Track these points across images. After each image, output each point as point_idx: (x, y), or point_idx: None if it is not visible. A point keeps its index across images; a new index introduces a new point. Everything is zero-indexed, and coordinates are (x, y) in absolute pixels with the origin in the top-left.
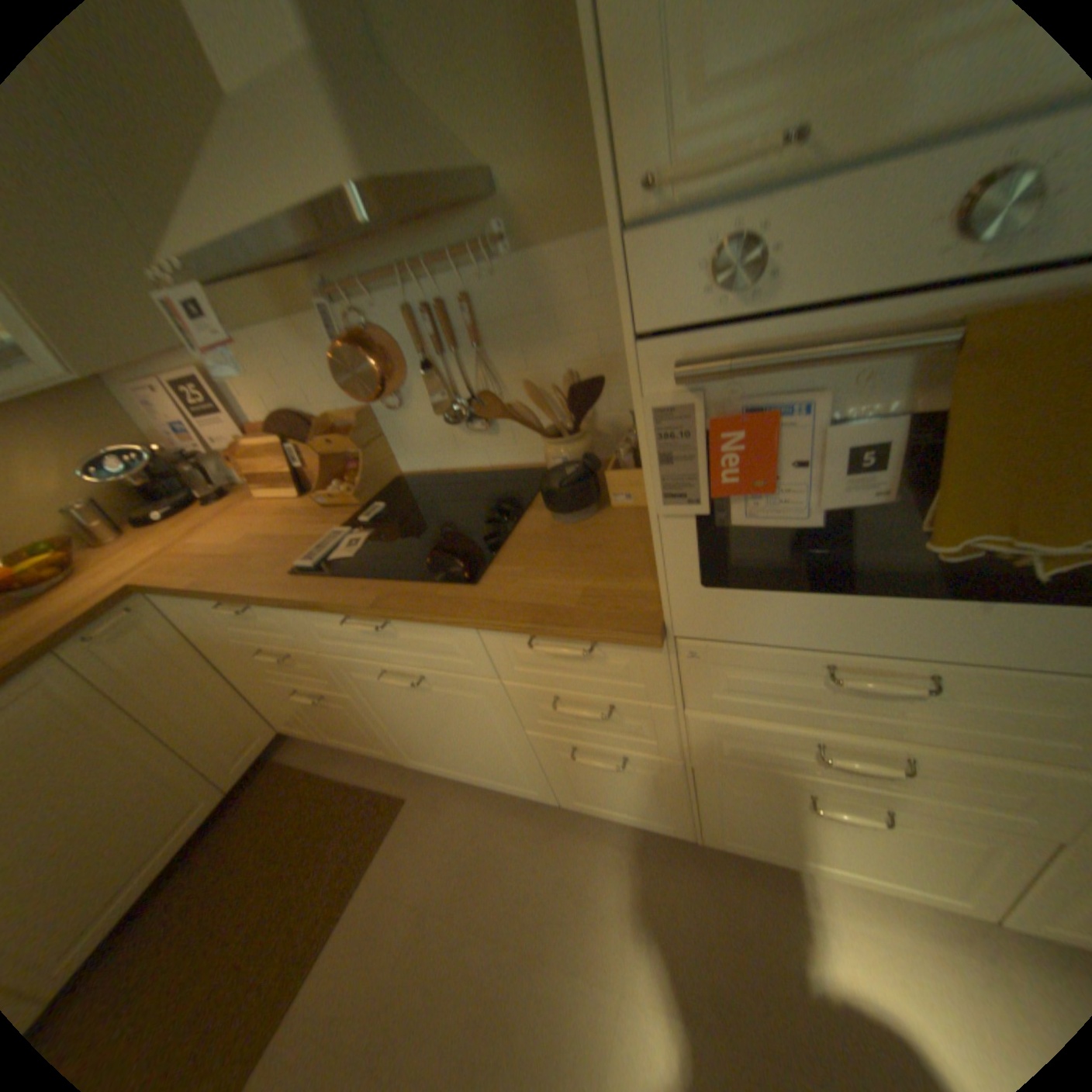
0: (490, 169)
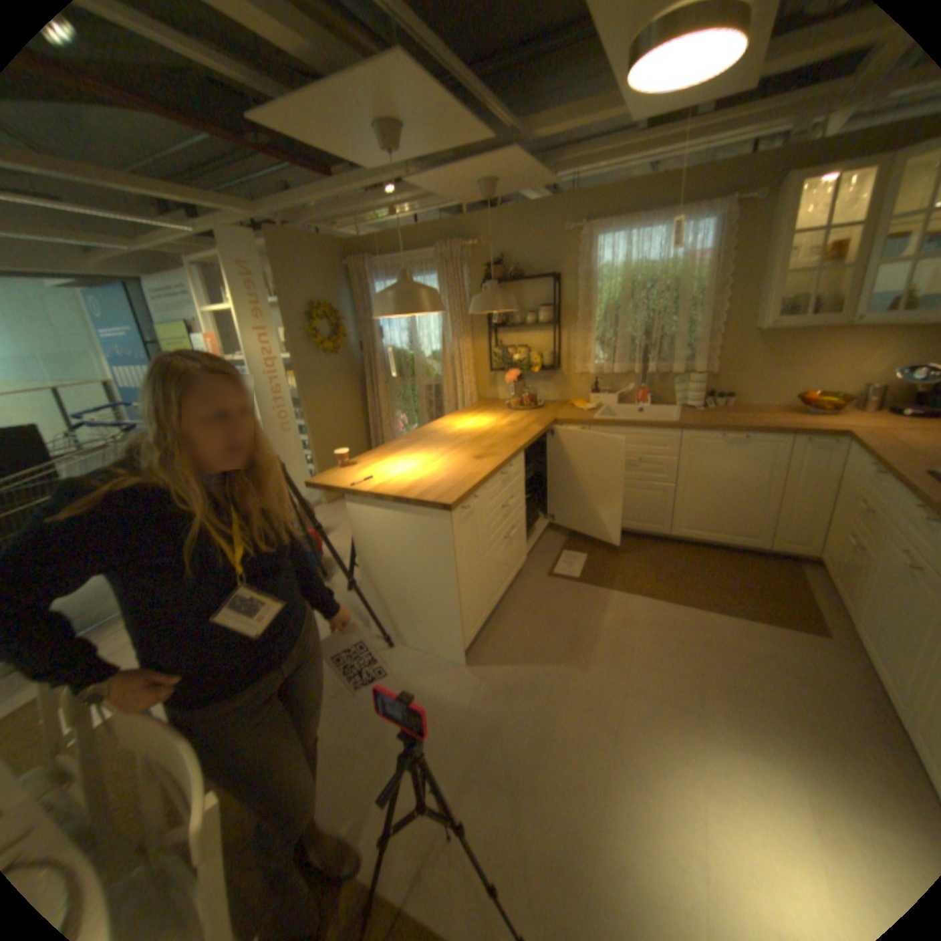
0: None
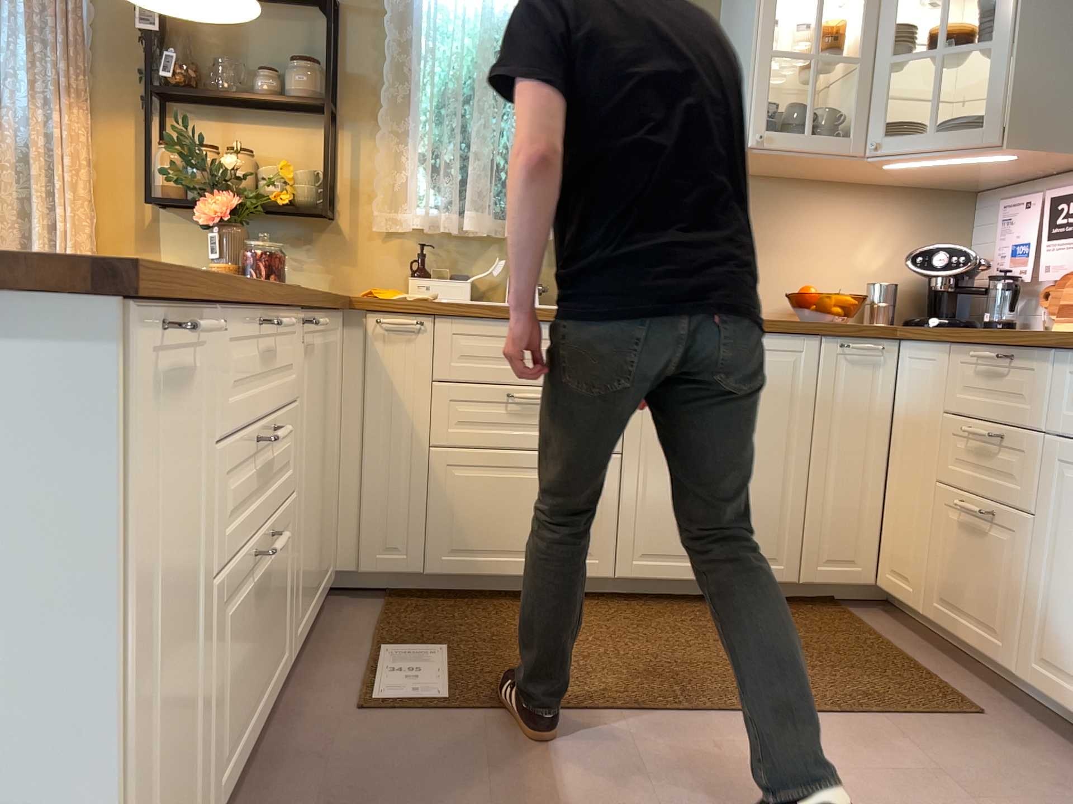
0: None
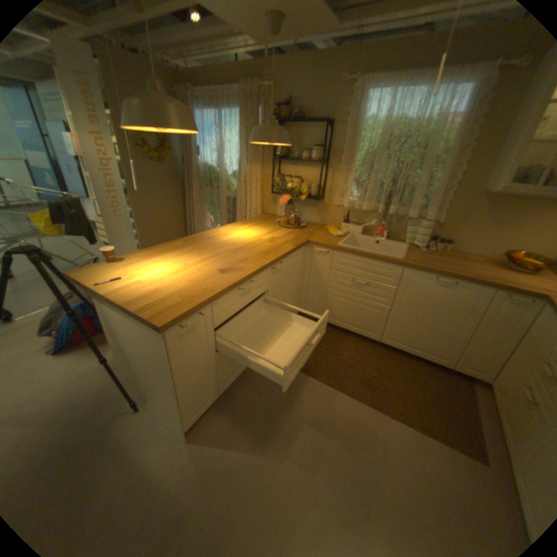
0: None
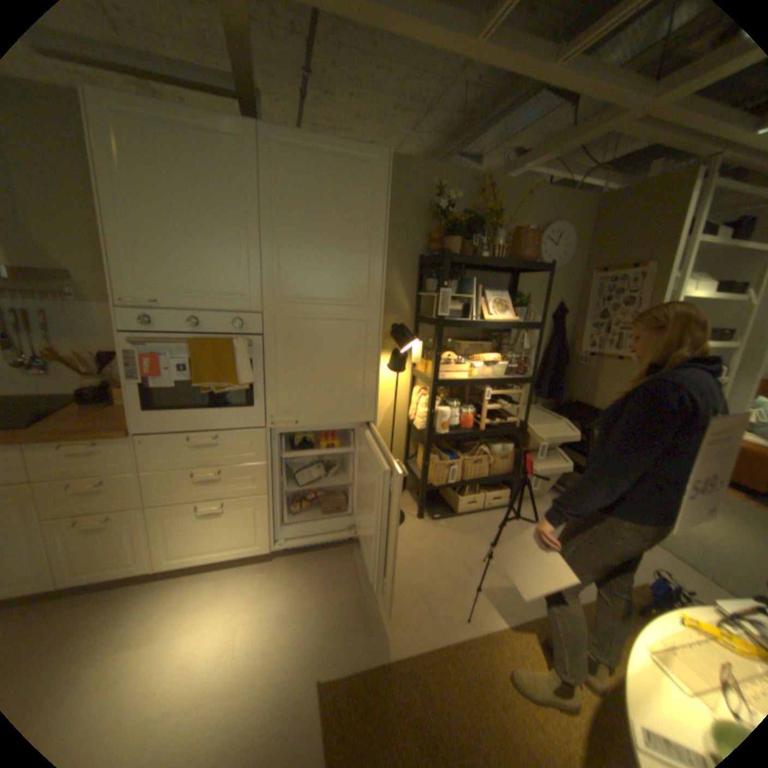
0: (70, 274)
